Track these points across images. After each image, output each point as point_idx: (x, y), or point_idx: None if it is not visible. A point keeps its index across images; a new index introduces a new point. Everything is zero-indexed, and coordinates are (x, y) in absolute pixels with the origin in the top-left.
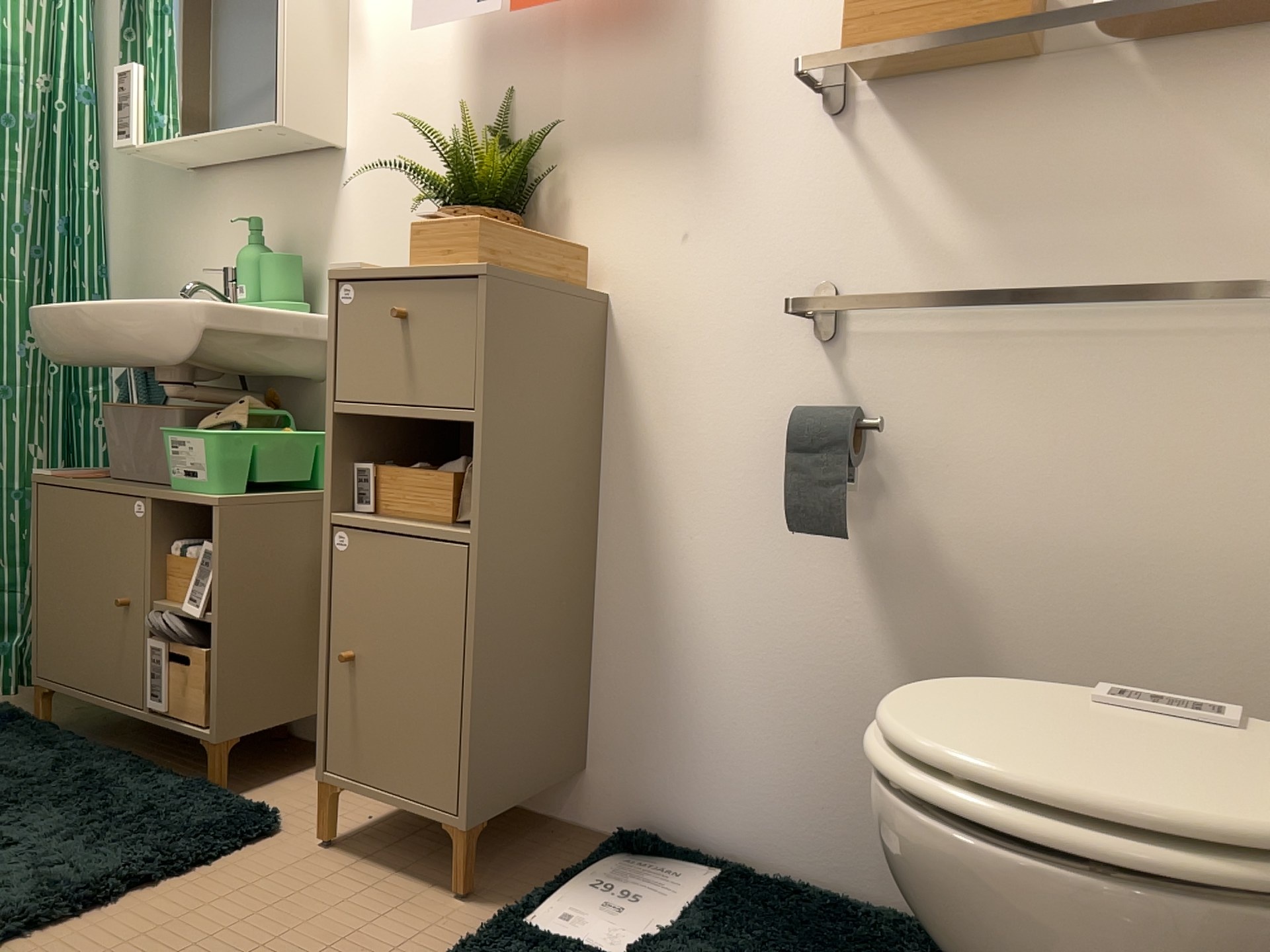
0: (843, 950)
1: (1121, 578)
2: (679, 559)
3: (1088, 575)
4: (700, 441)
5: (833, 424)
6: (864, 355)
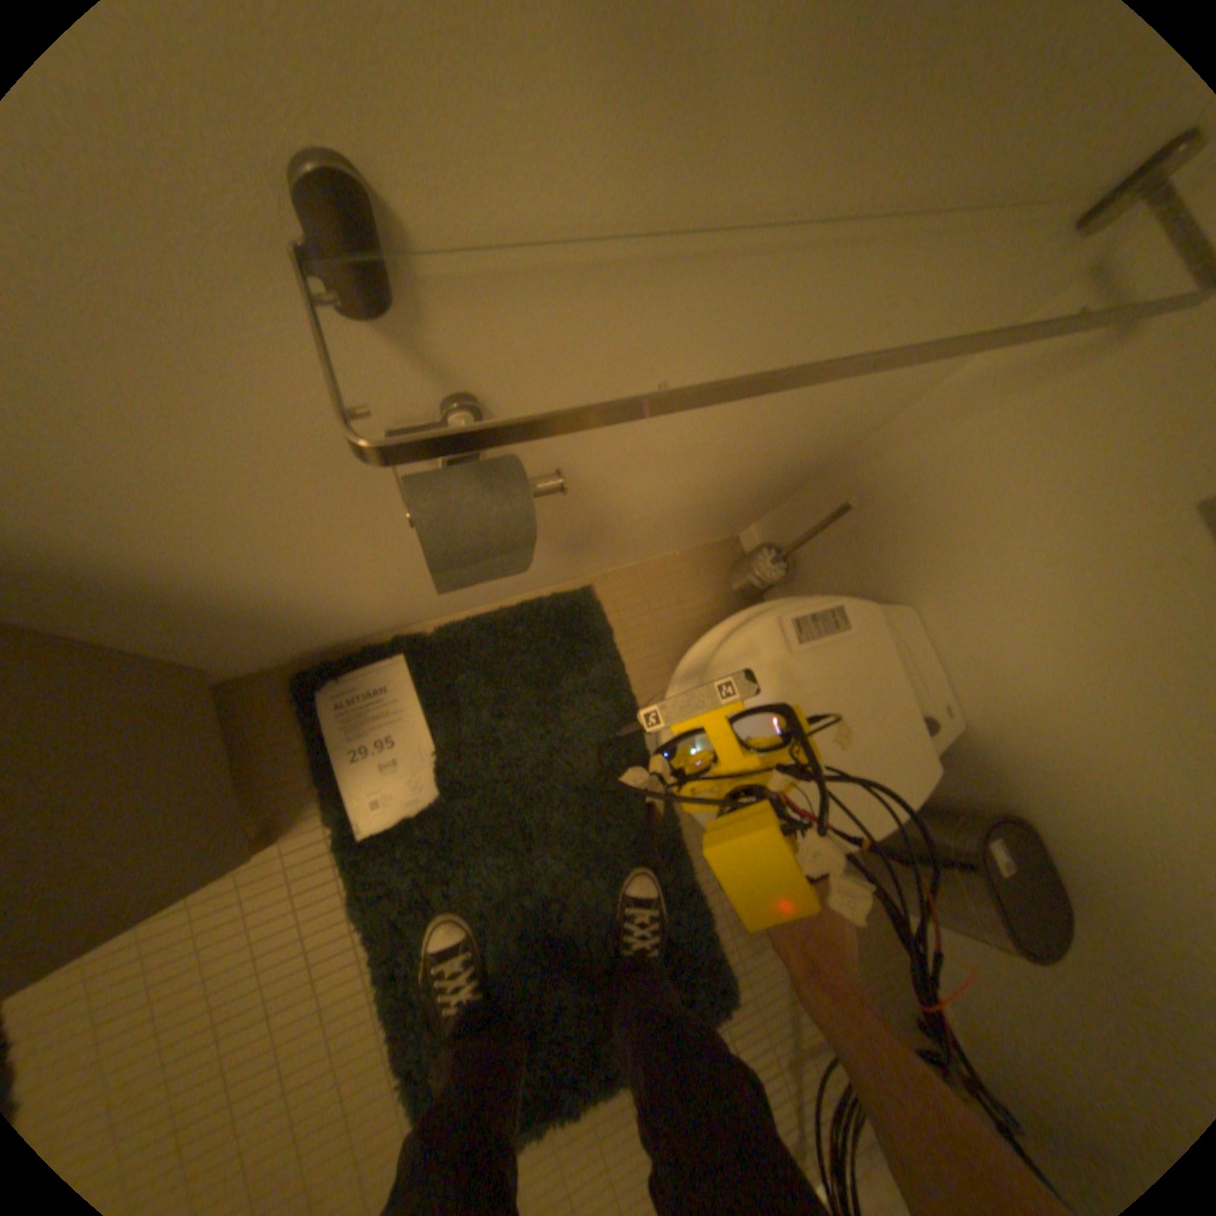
0: (544, 686)
1: (737, 445)
2: (207, 584)
3: (712, 451)
4: (120, 500)
5: (510, 532)
6: (476, 316)
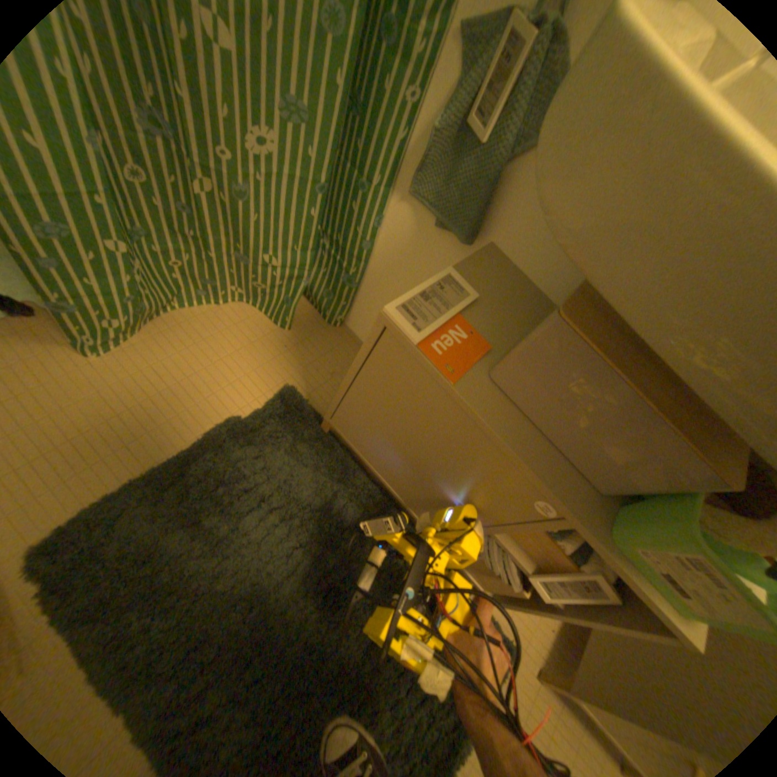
0: None
1: None
2: None
3: None
4: None
5: None
6: None
